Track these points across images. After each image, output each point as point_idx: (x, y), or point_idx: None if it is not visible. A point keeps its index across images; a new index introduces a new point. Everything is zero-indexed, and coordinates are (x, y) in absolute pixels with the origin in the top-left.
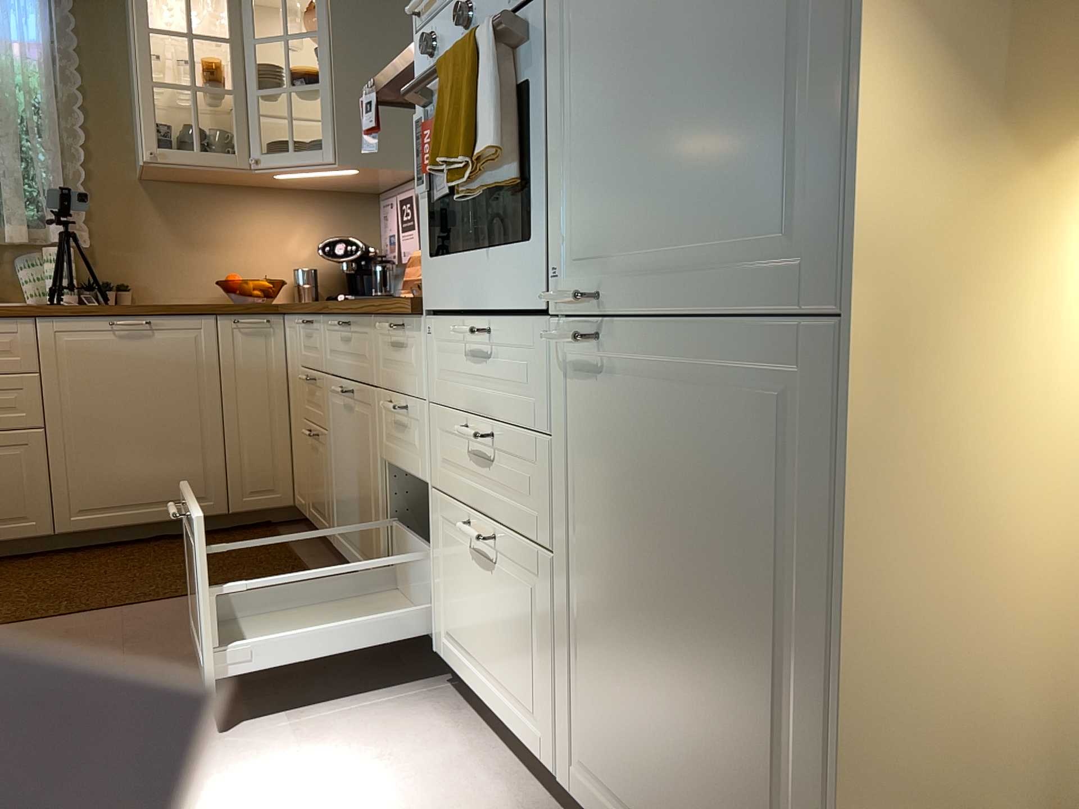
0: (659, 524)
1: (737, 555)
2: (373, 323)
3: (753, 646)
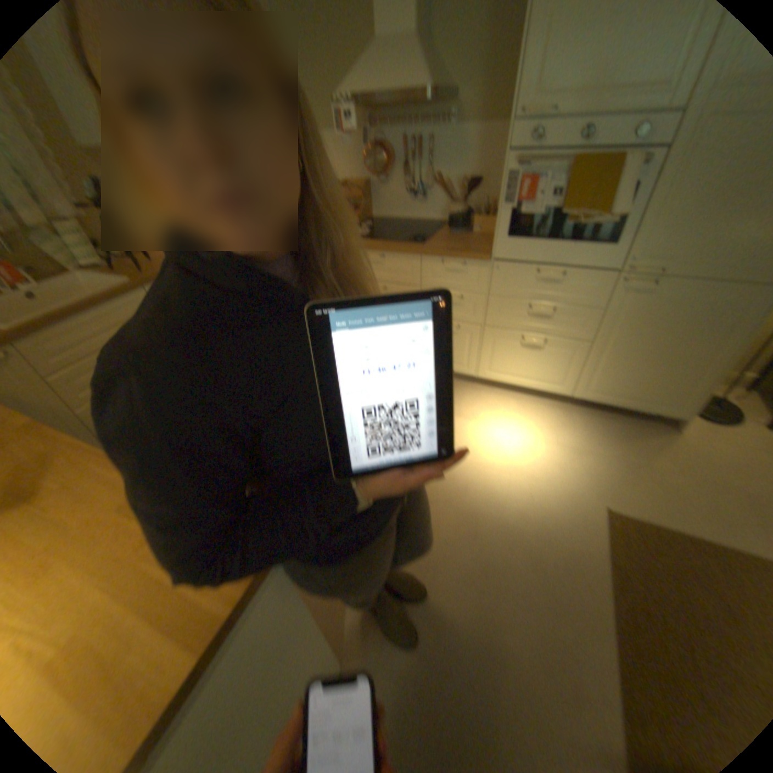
0: (663, 330)
1: (700, 335)
2: (420, 260)
3: (696, 353)
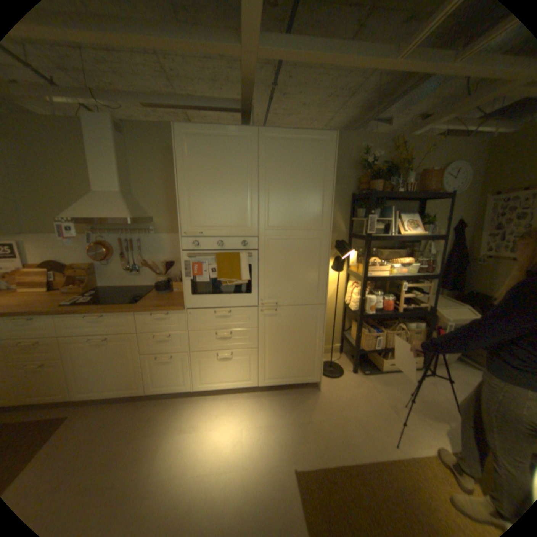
0: (288, 334)
1: (305, 333)
2: (134, 314)
3: (307, 343)
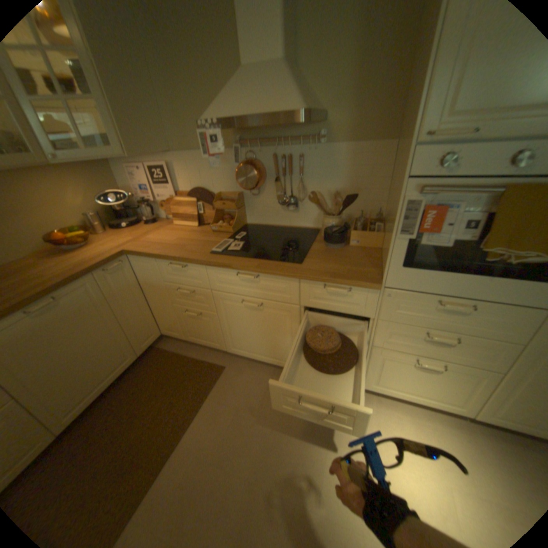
0: None
1: None
2: (299, 280)
3: None
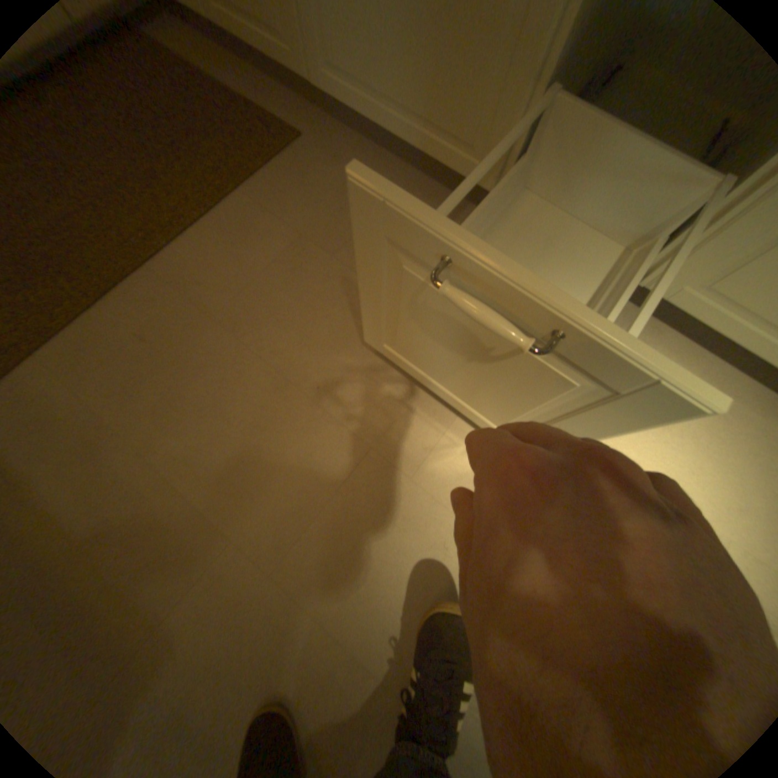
0: None
1: None
2: None
3: None
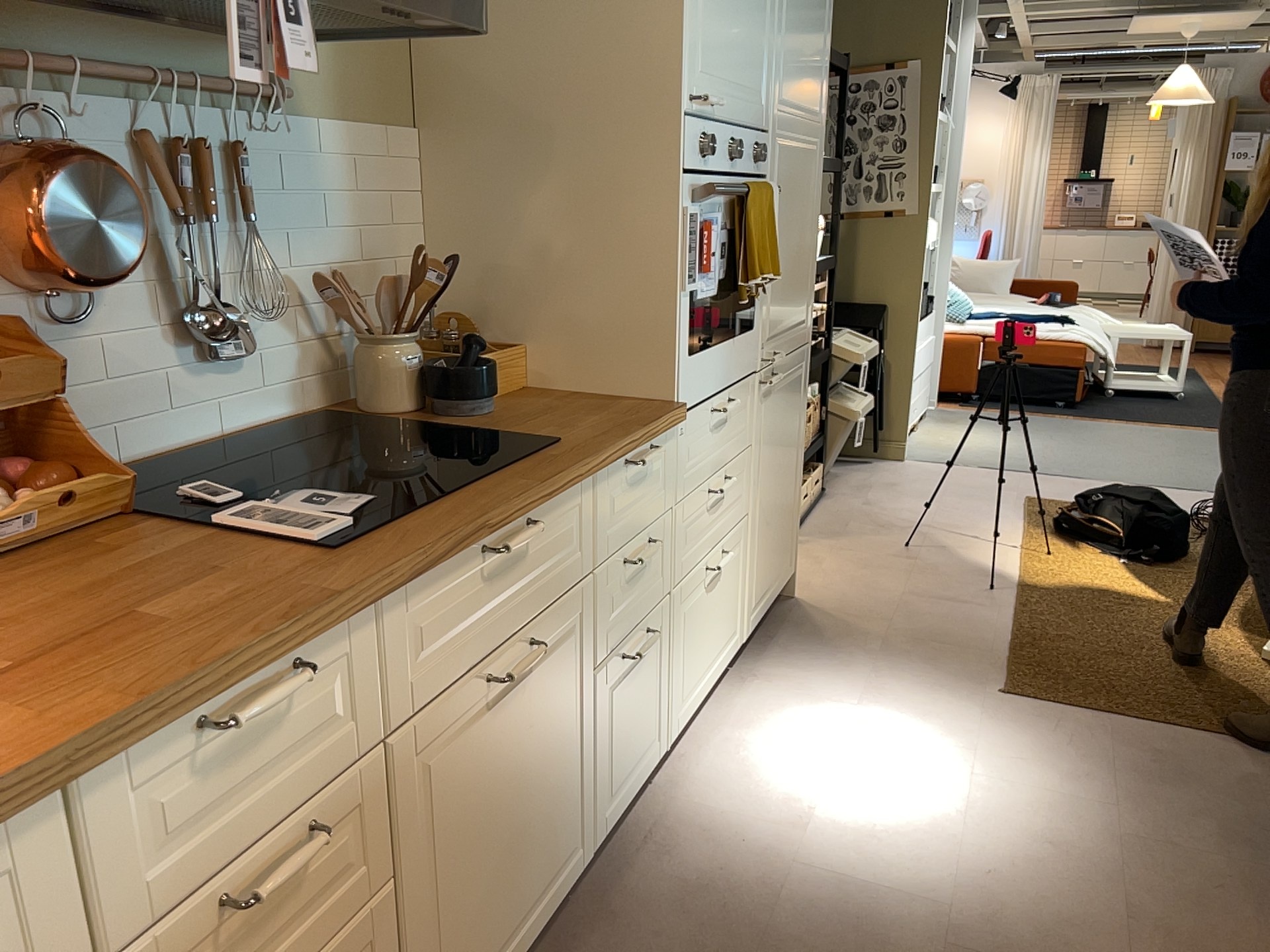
0: (780, 445)
1: (792, 434)
2: (594, 479)
3: (792, 462)
